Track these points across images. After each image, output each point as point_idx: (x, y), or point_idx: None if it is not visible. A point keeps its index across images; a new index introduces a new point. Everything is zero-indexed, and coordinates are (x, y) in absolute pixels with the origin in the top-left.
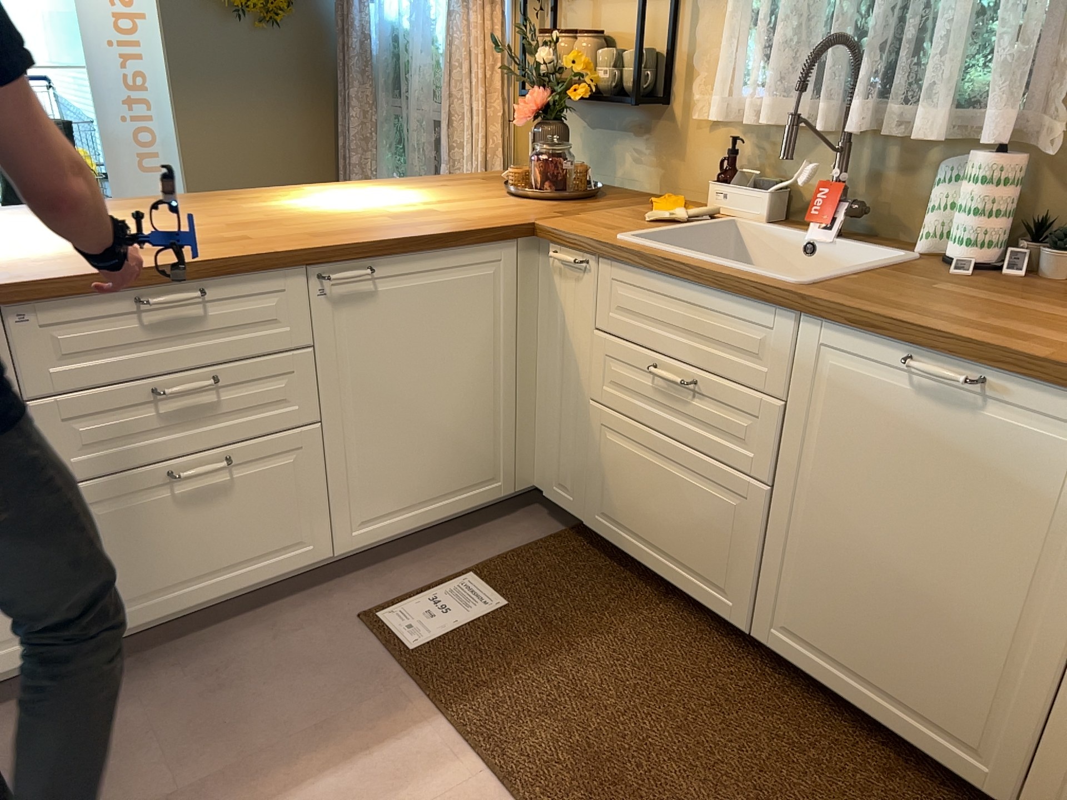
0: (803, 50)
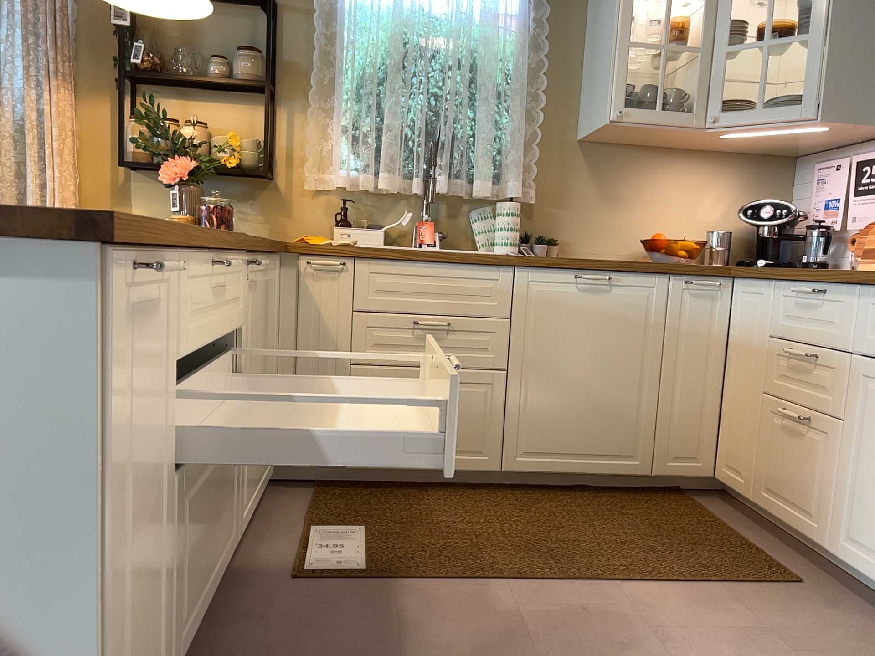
0: (397, 146)
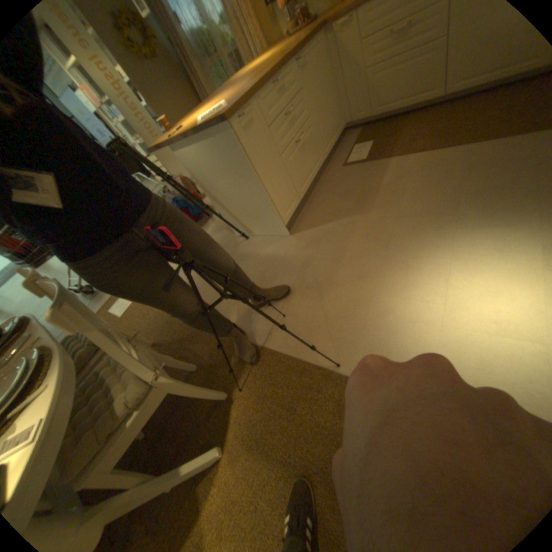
0: None
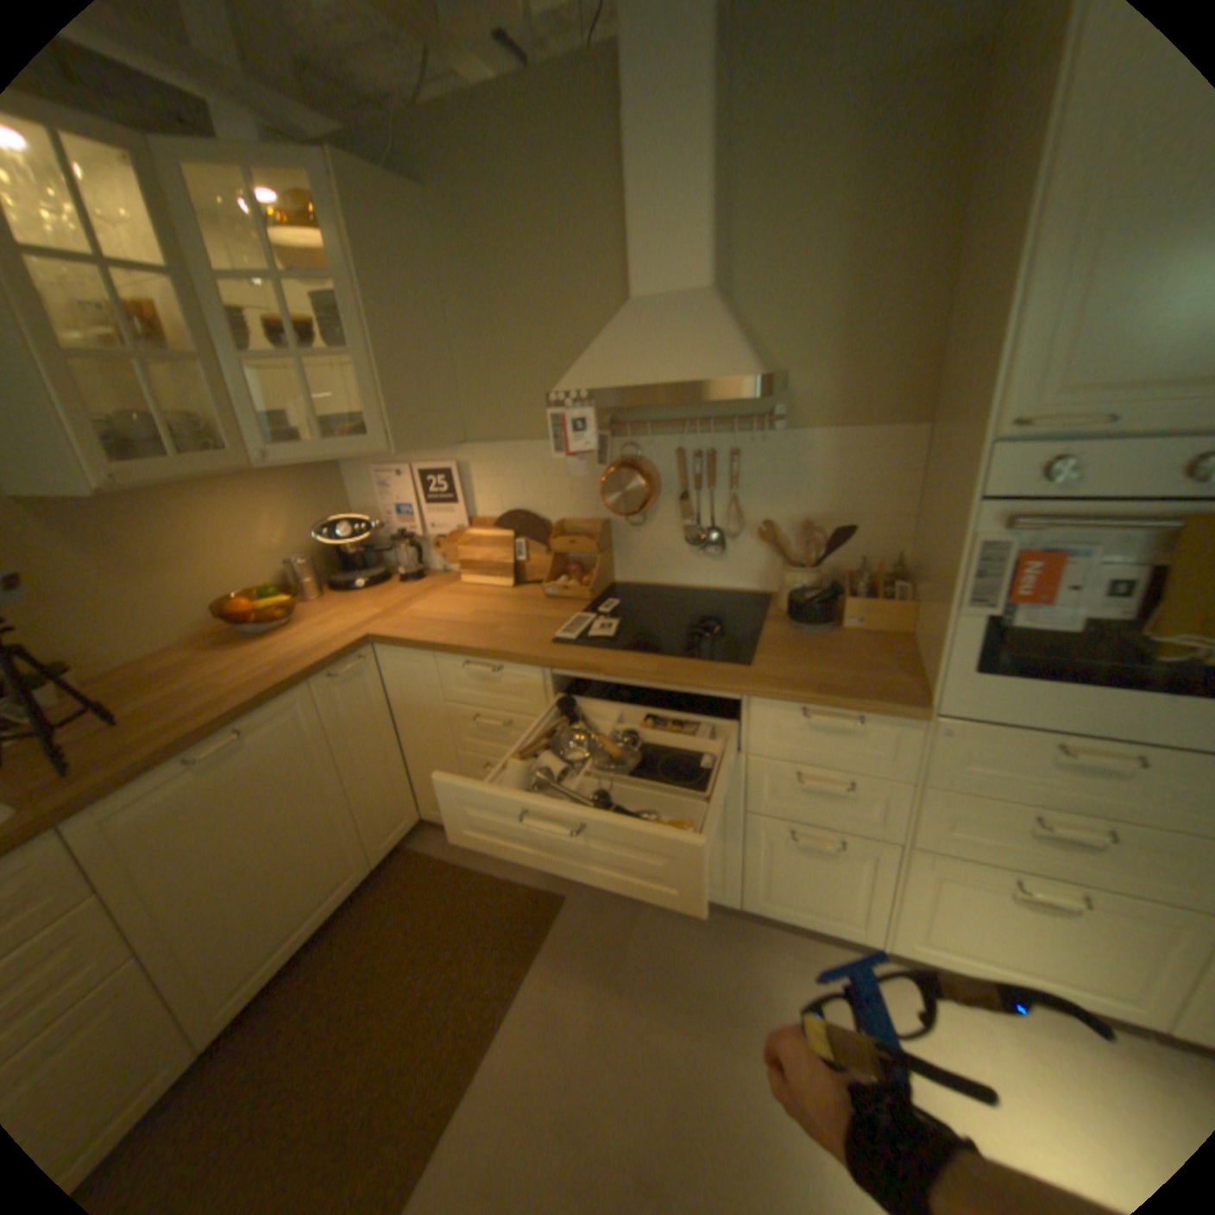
0: None
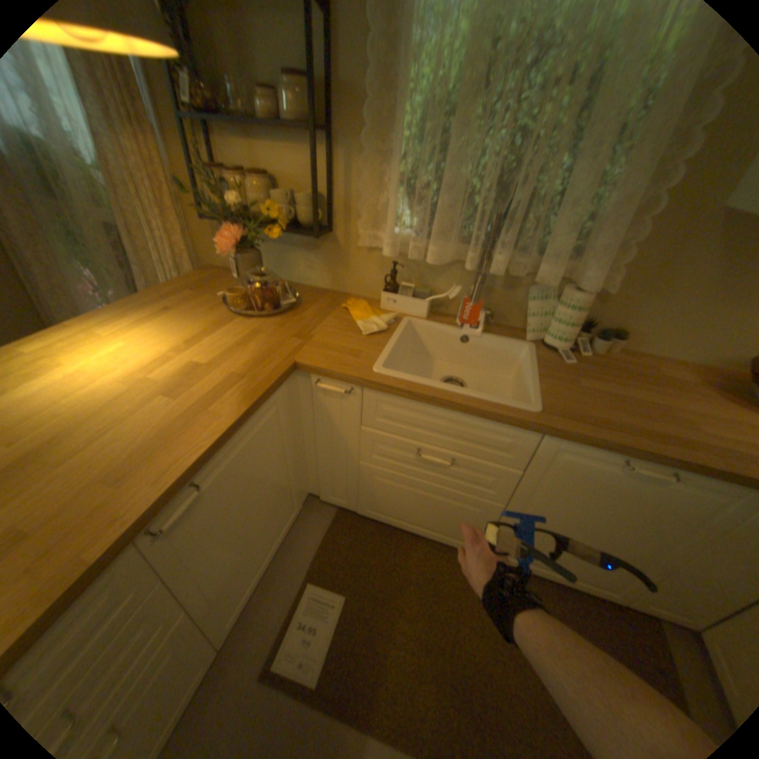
0: (456, 211)
